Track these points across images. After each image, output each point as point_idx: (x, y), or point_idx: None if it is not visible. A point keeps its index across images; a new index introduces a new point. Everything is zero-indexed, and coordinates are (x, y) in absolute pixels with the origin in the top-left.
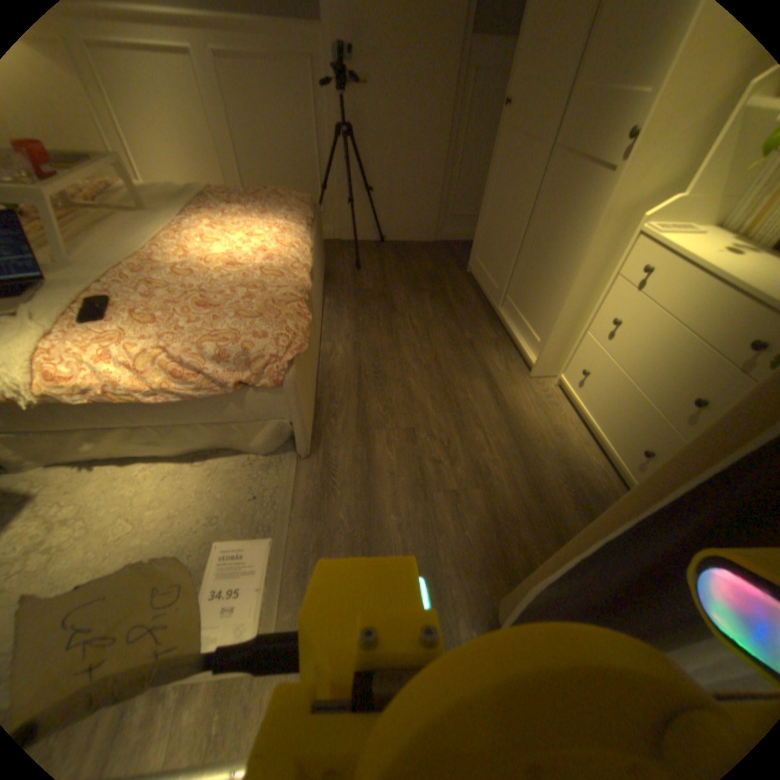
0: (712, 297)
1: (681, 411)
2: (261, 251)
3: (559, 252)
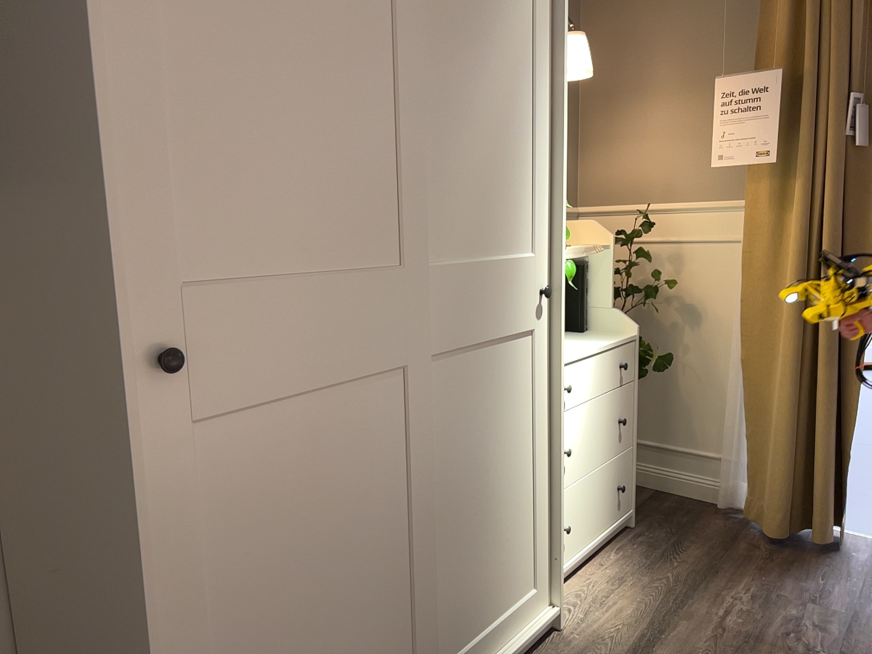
0: (598, 368)
1: (616, 444)
2: None
3: (505, 473)
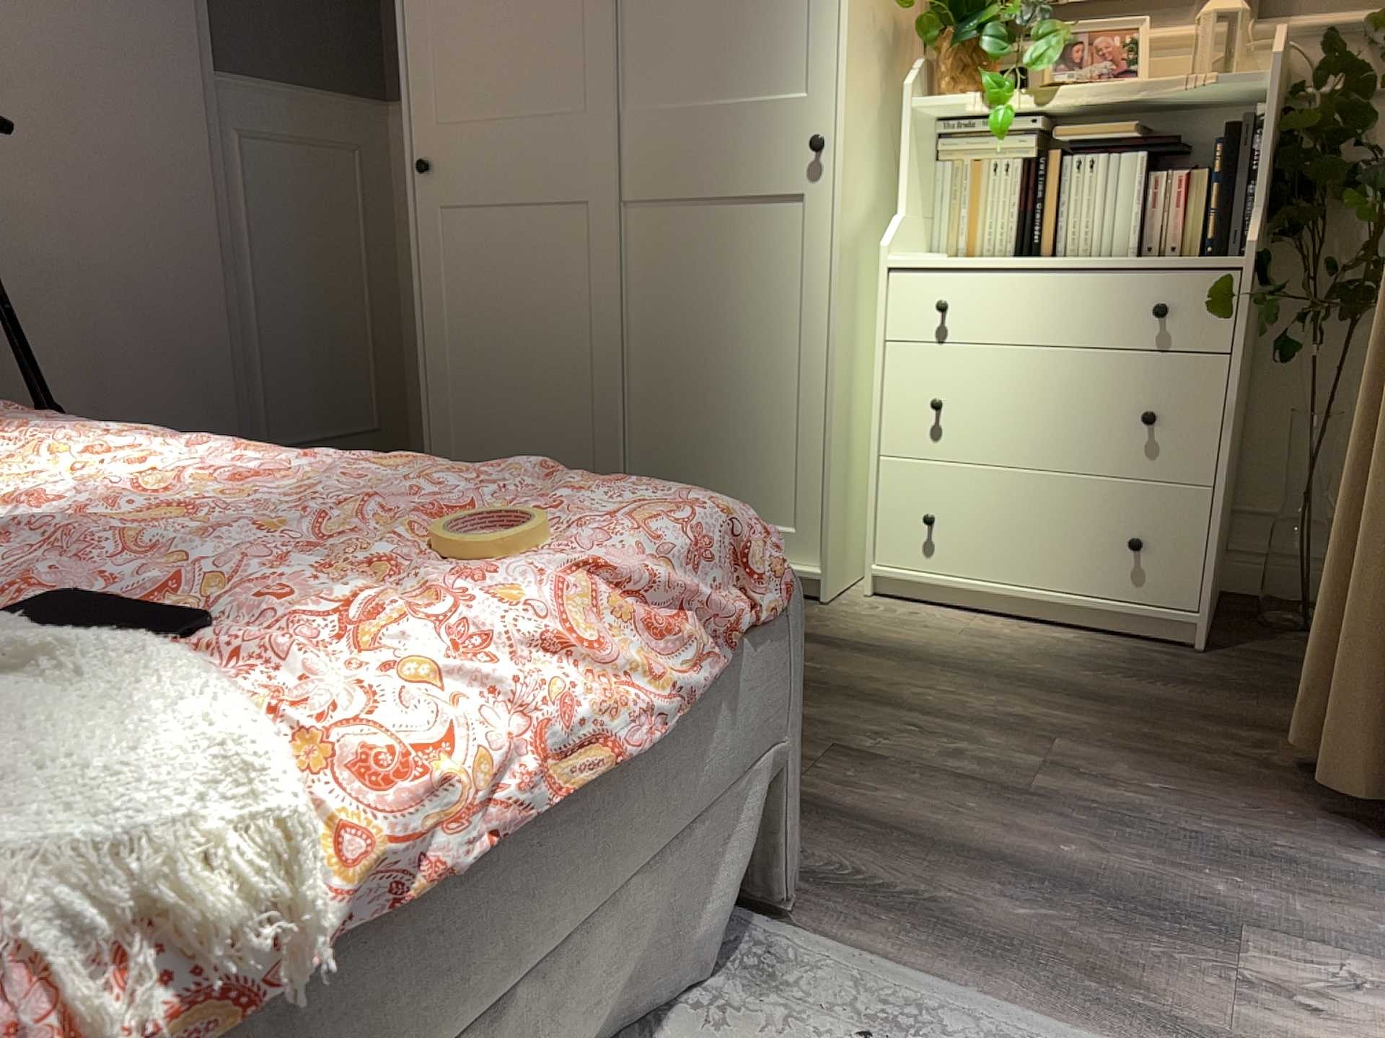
0: (1059, 297)
1: (1128, 456)
2: (228, 467)
3: (743, 359)
